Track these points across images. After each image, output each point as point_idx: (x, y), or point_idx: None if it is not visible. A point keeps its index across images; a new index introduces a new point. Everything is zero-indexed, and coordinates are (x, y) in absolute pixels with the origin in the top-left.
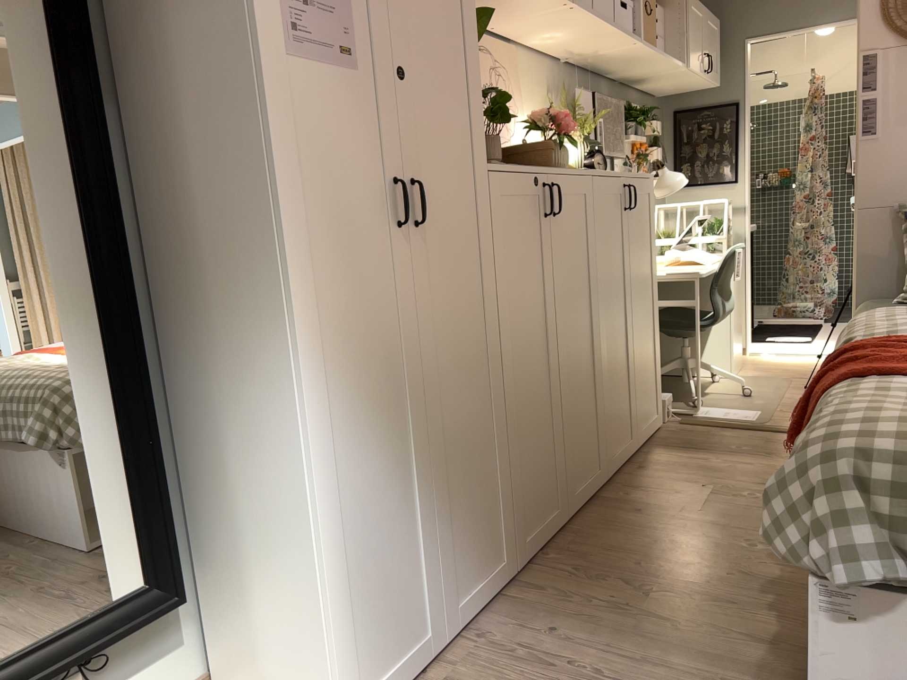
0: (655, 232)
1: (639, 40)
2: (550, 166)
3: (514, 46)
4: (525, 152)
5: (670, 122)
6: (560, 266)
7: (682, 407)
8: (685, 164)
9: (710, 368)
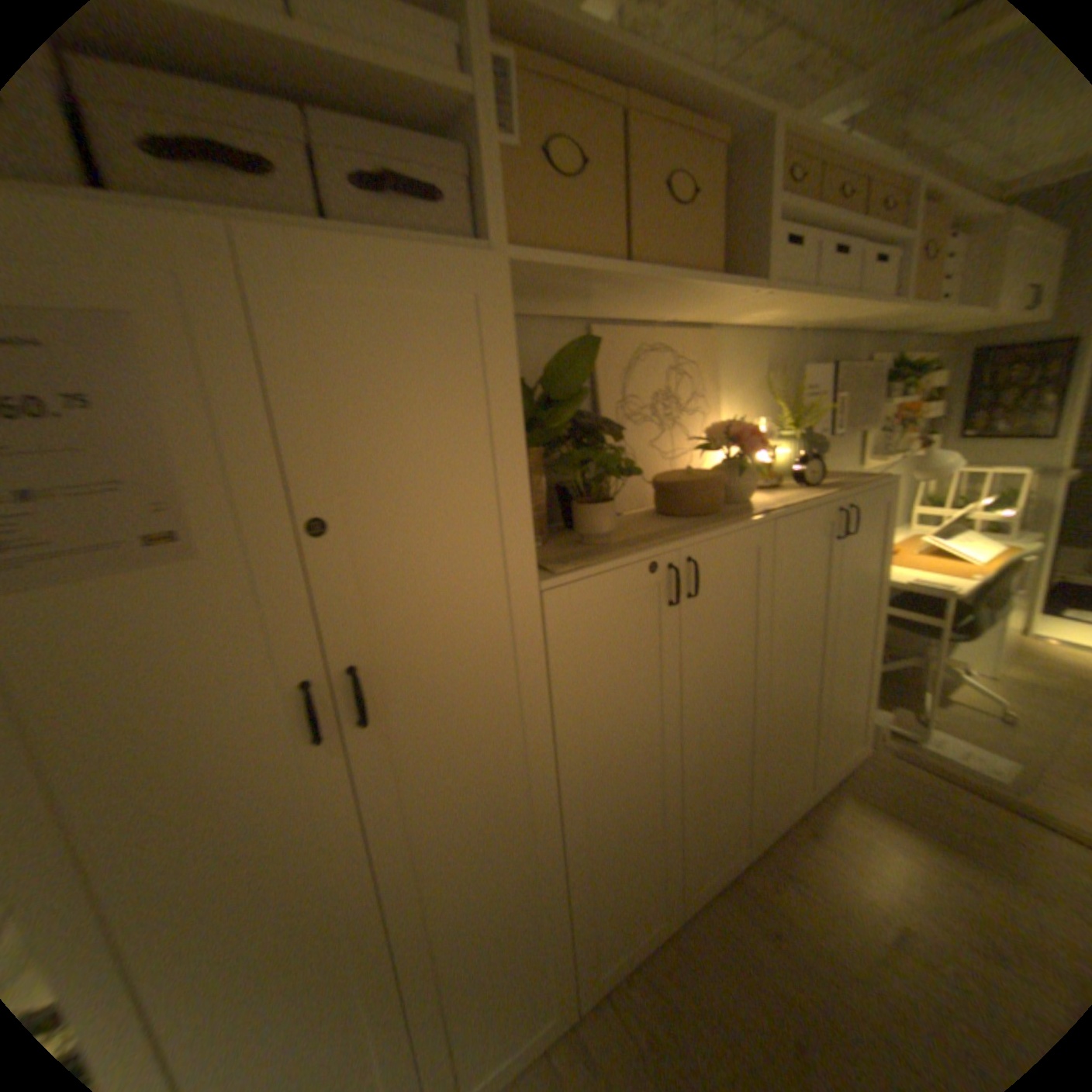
0: (891, 546)
1: (903, 301)
2: (712, 509)
3: (717, 327)
4: (679, 492)
5: (967, 362)
6: (695, 654)
7: (907, 723)
8: (980, 412)
9: (963, 667)
